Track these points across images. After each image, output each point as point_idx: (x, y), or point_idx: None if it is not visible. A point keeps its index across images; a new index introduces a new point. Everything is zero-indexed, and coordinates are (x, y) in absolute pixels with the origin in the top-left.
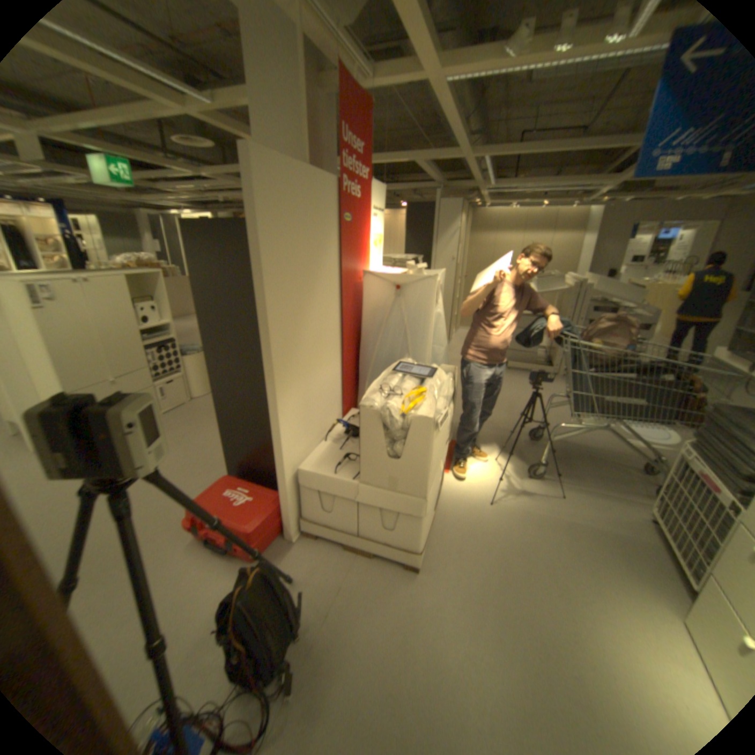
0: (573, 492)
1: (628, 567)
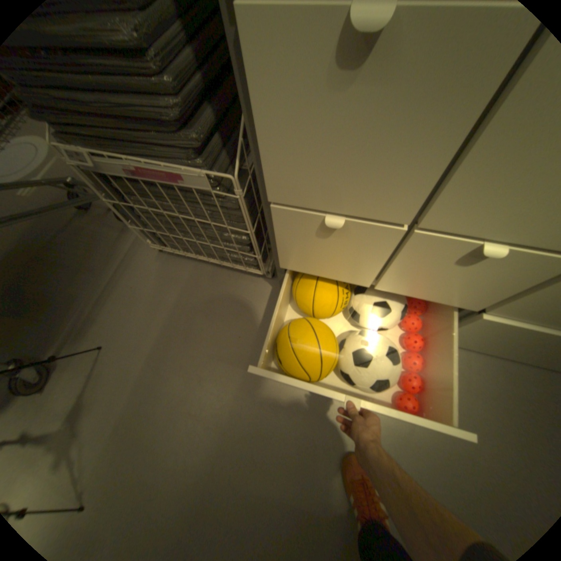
0: (89, 328)
1: (218, 322)
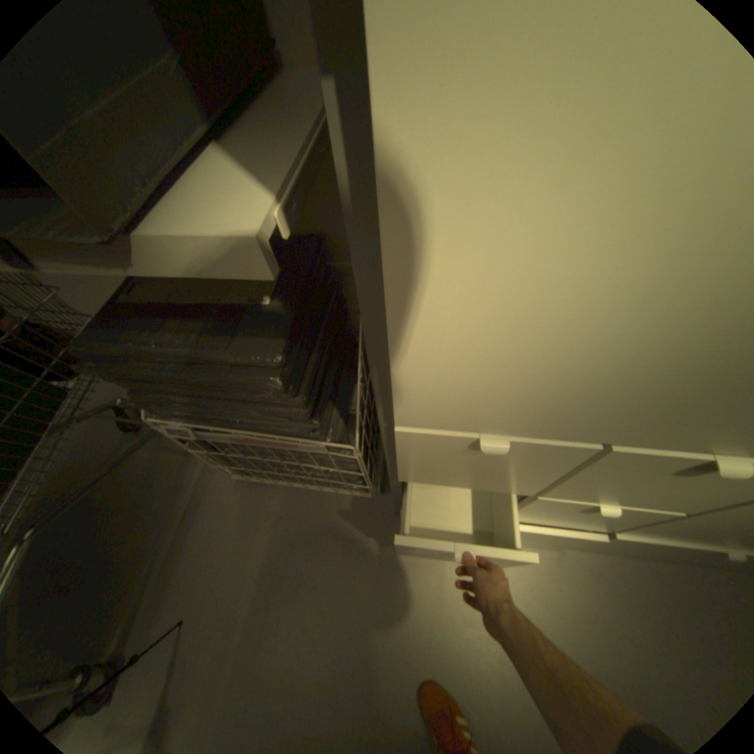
0: (161, 597)
1: (325, 563)
